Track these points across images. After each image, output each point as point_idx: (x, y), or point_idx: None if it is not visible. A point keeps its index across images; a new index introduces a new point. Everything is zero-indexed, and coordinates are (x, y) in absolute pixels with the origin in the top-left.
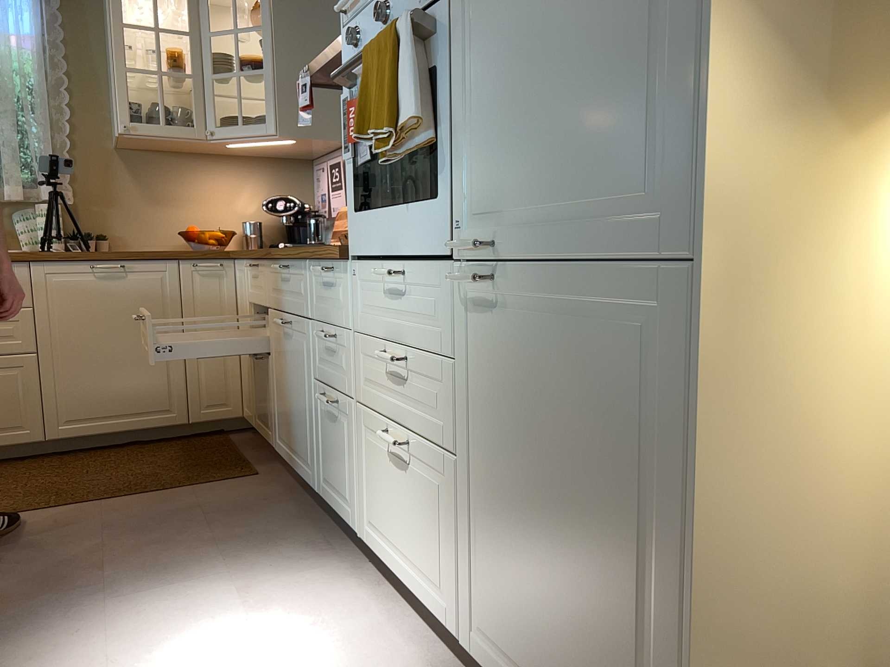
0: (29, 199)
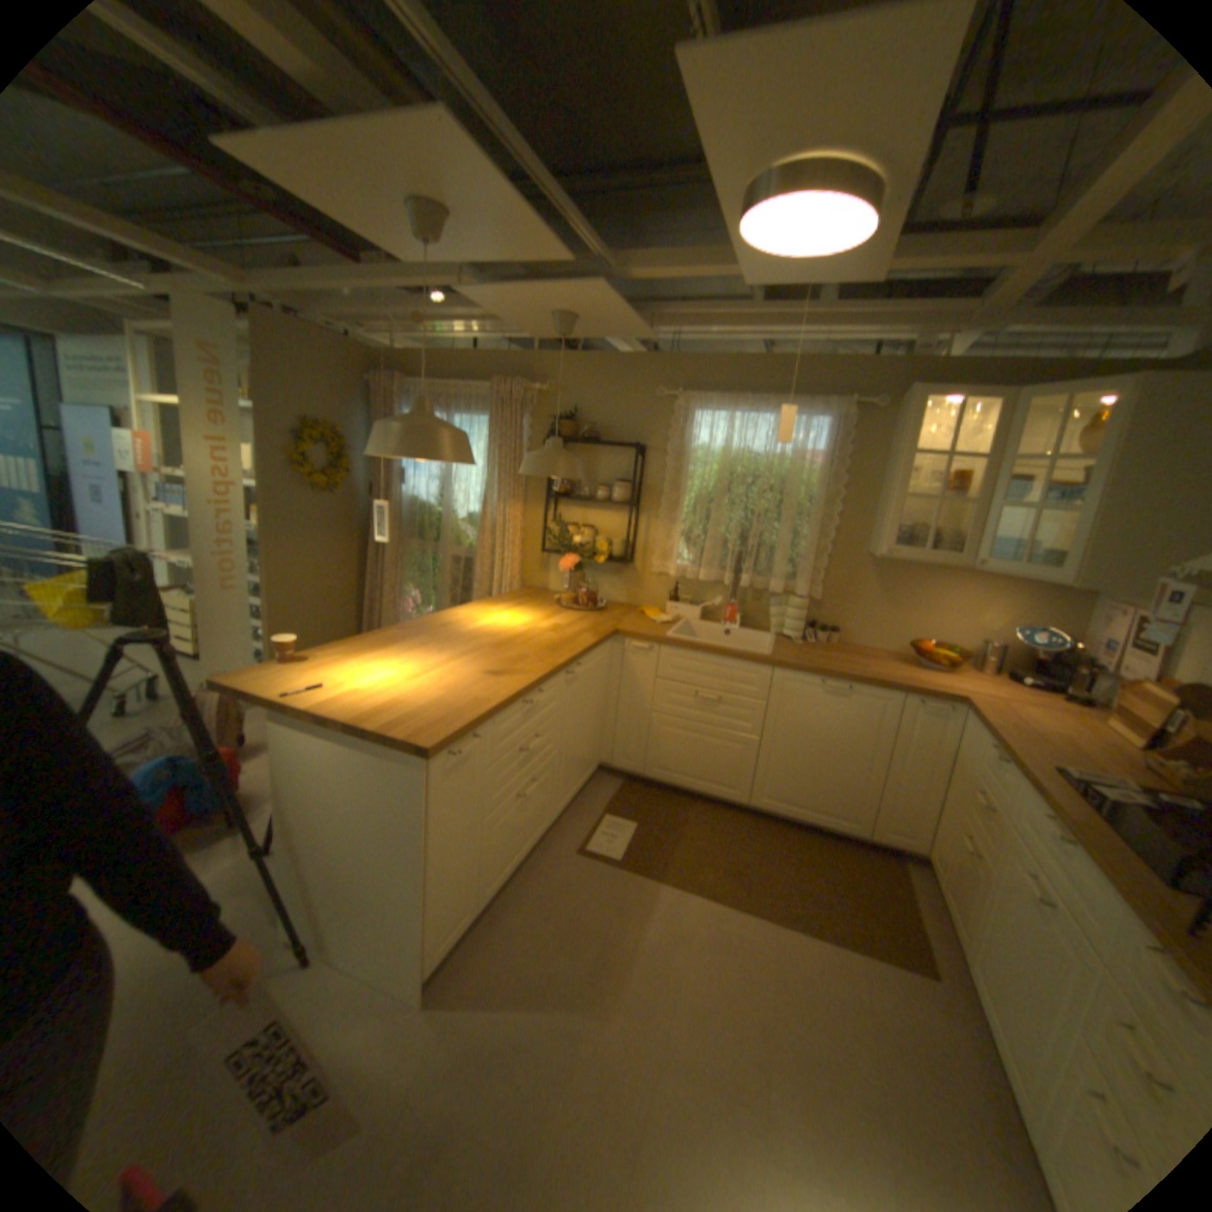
0: (785, 588)
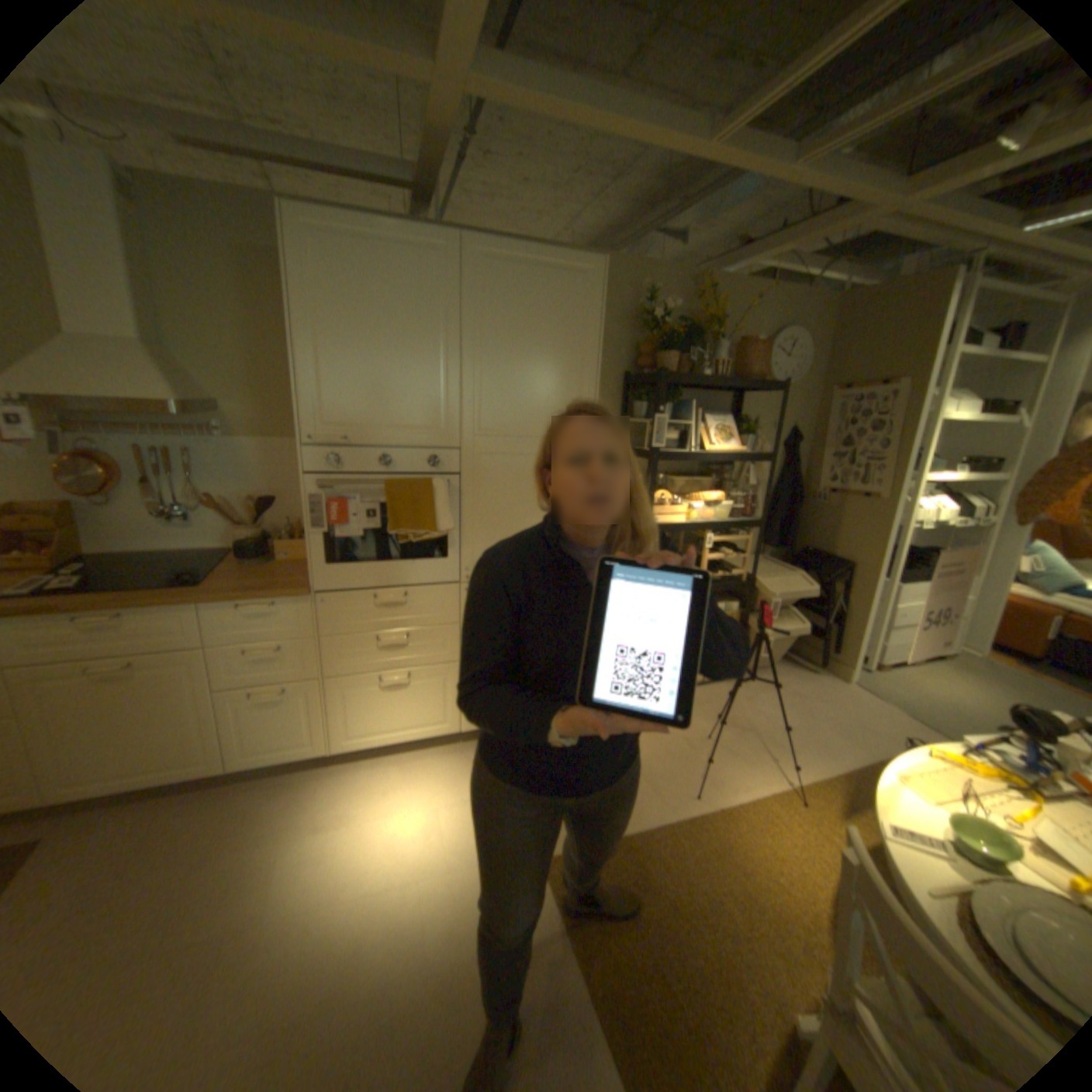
0: None
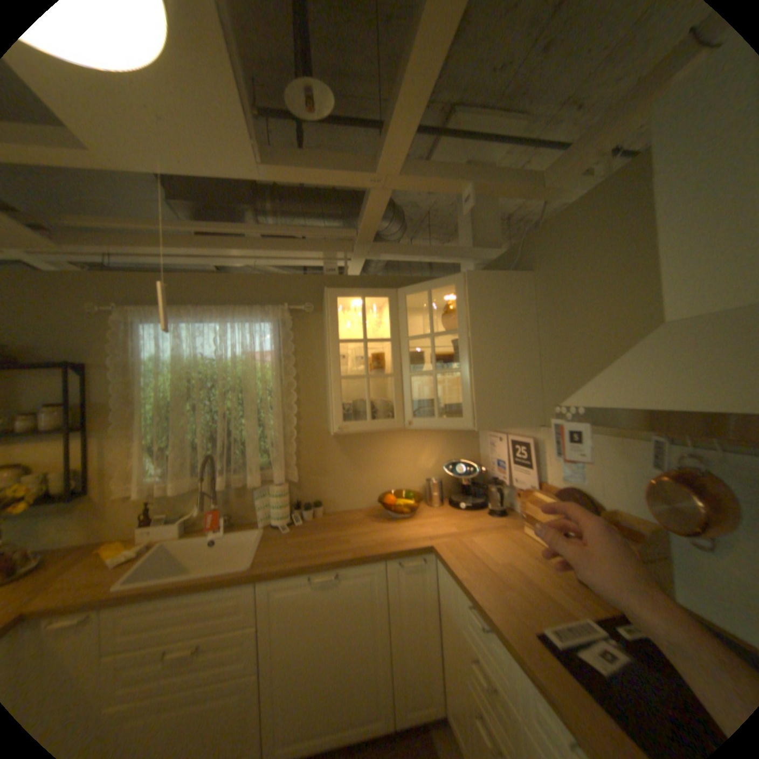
0: (266, 477)
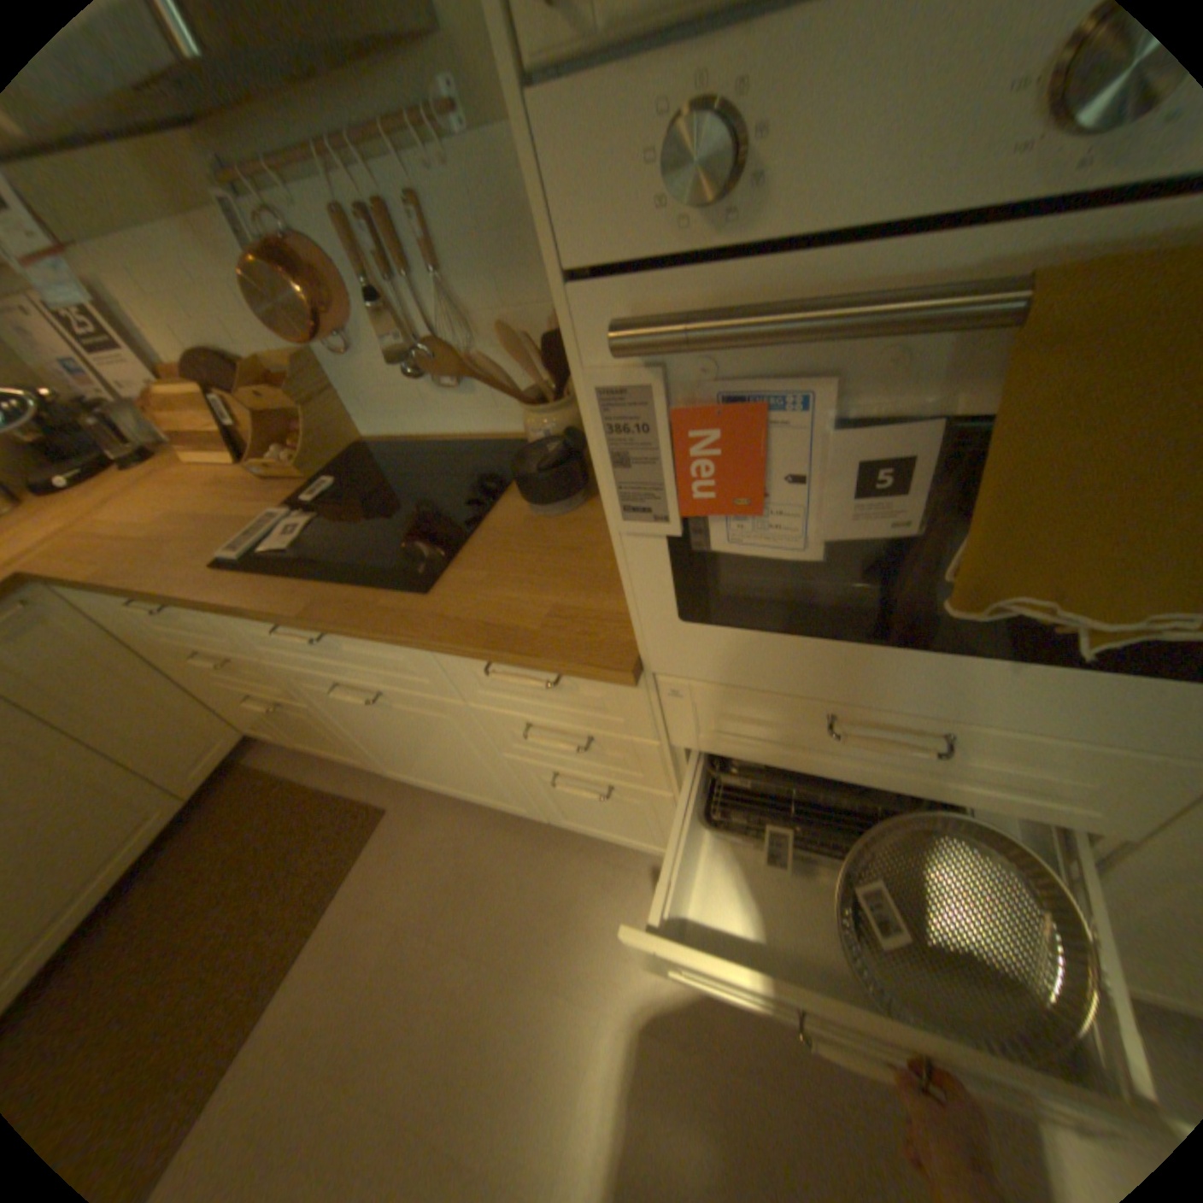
0: None
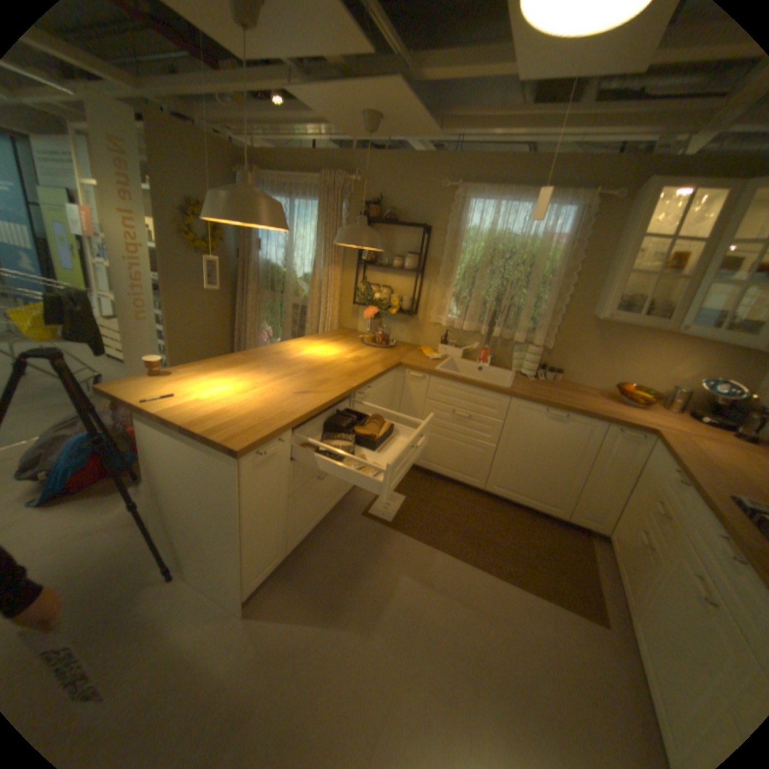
0: (526, 339)
